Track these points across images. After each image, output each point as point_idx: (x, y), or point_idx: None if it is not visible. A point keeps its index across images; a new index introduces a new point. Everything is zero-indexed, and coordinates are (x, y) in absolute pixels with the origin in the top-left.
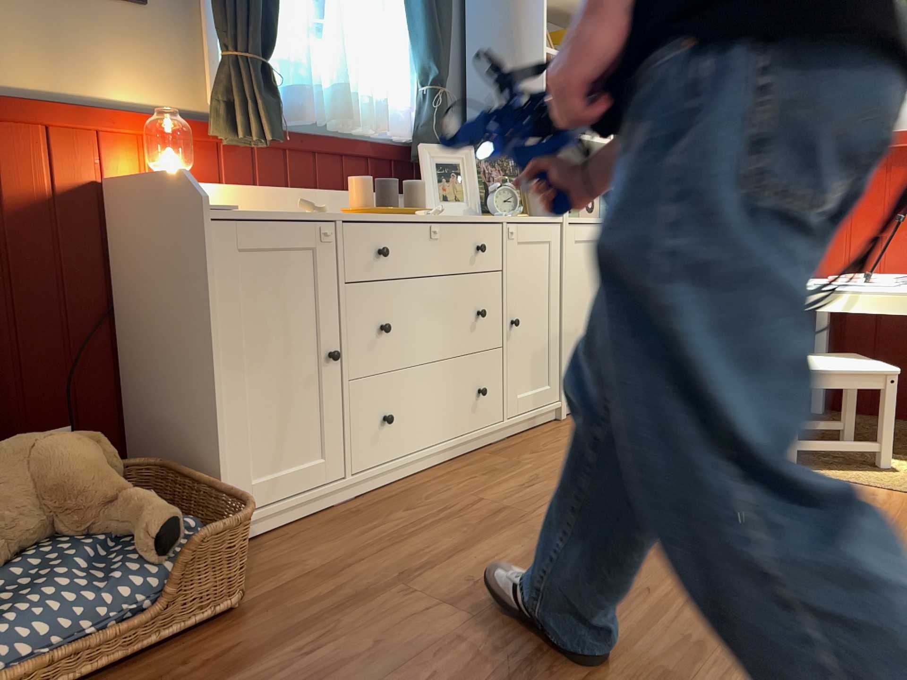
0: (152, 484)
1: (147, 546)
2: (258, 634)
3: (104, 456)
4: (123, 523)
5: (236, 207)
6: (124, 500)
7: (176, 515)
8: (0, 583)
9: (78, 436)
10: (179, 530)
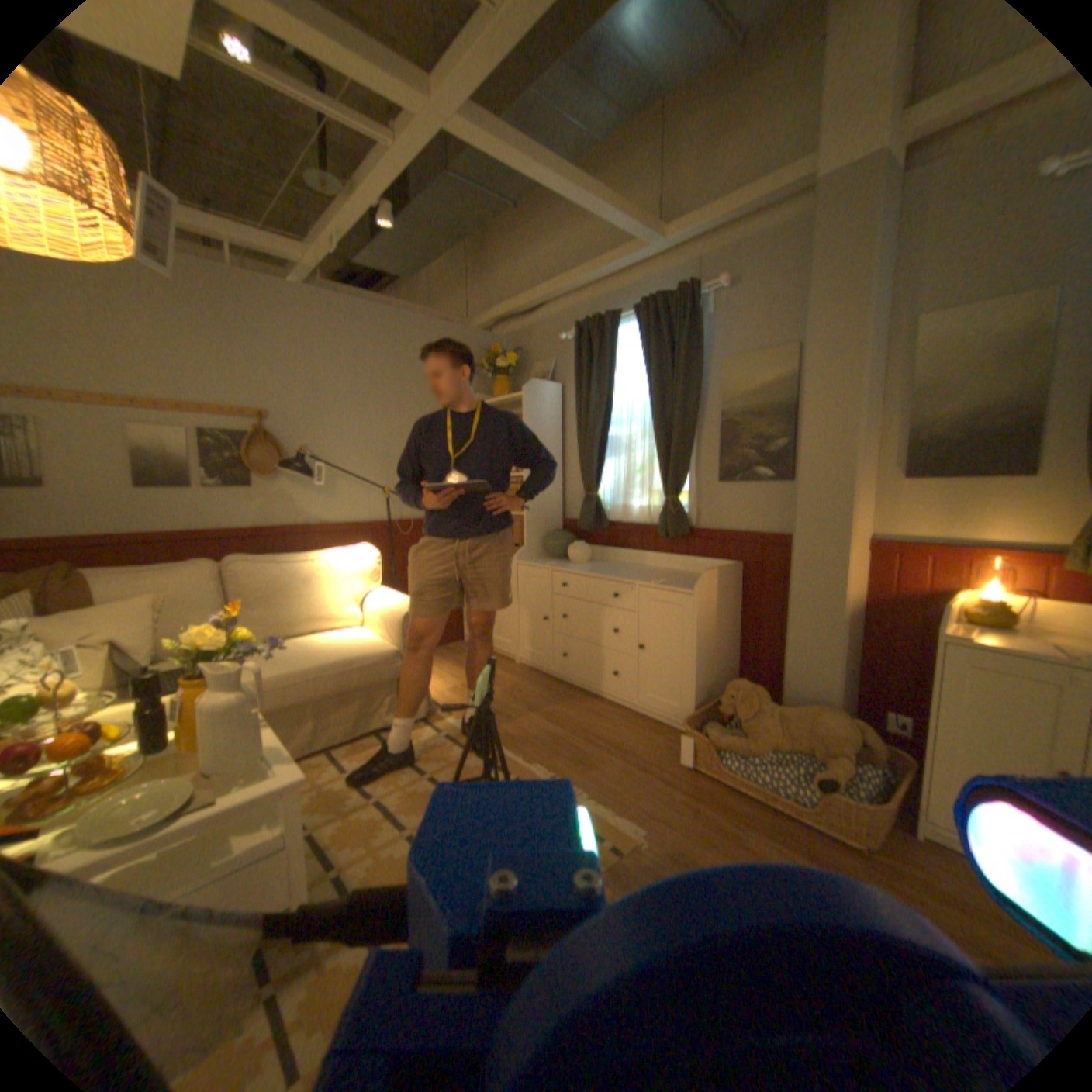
0: (909, 774)
1: (817, 783)
2: (849, 868)
3: (858, 739)
4: (831, 771)
5: (974, 639)
6: (840, 762)
7: (840, 782)
8: (782, 758)
9: (852, 723)
10: (840, 790)
